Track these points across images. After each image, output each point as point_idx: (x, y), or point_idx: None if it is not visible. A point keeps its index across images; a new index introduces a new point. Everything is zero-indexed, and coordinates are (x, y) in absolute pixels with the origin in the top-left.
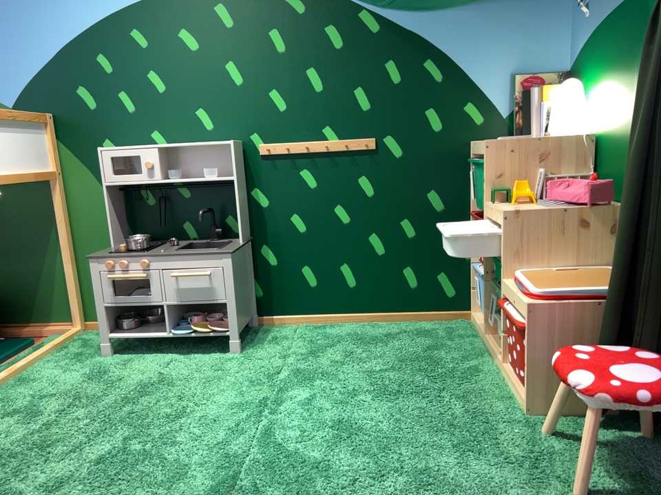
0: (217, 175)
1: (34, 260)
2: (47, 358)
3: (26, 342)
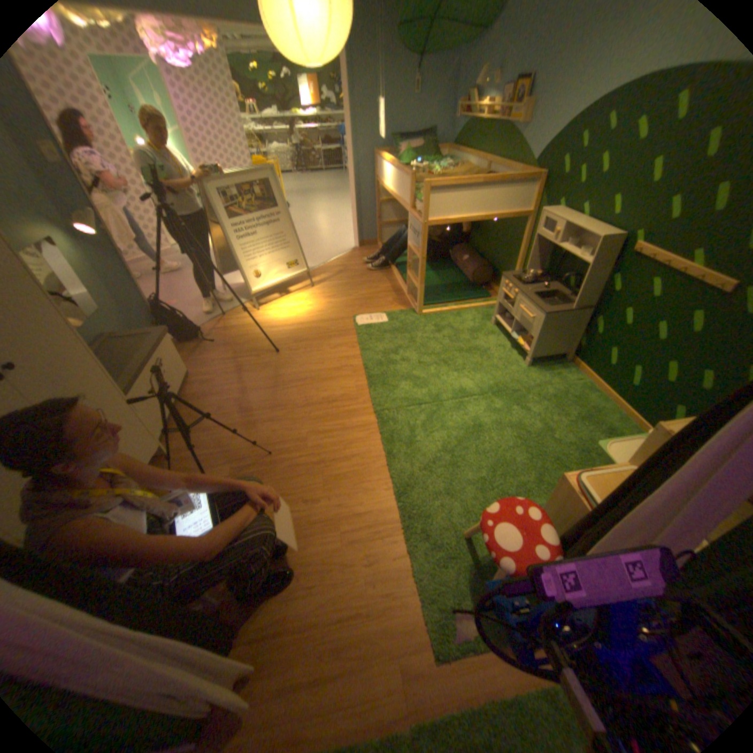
0: (596, 255)
1: (511, 257)
2: (478, 311)
3: (488, 296)
